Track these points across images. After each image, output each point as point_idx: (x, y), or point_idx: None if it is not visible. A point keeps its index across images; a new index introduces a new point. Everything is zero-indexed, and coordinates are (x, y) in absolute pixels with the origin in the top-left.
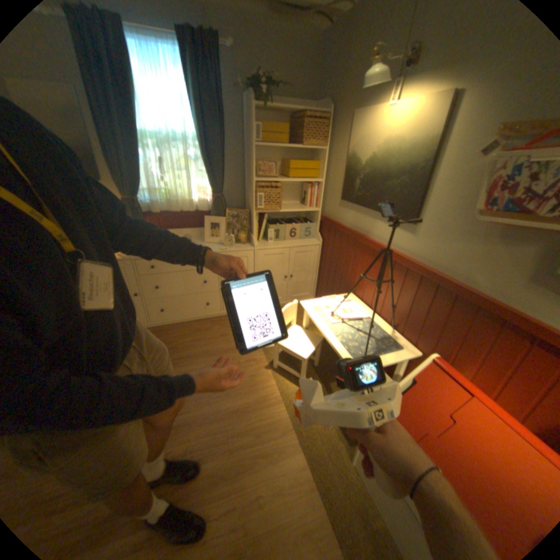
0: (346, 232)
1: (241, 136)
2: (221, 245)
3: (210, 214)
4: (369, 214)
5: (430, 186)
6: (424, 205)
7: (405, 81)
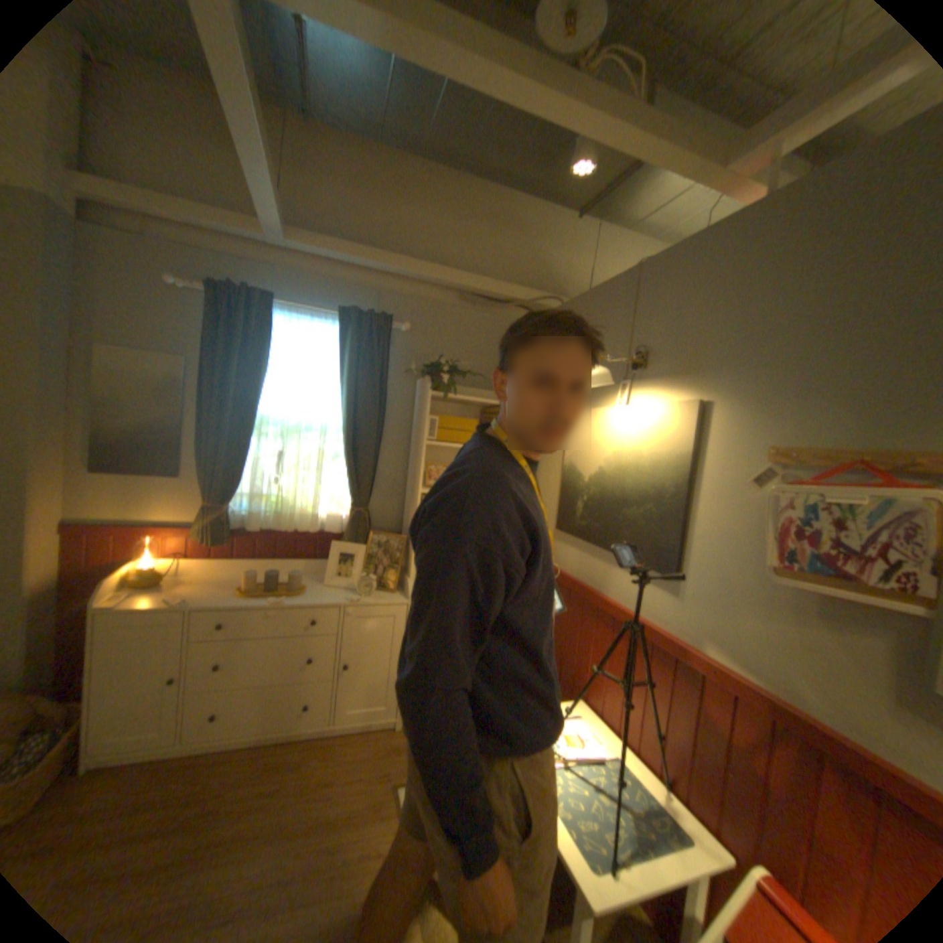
0: (567, 583)
1: (408, 430)
2: (353, 592)
3: (343, 539)
4: (602, 556)
5: (690, 522)
6: (687, 550)
7: (633, 385)
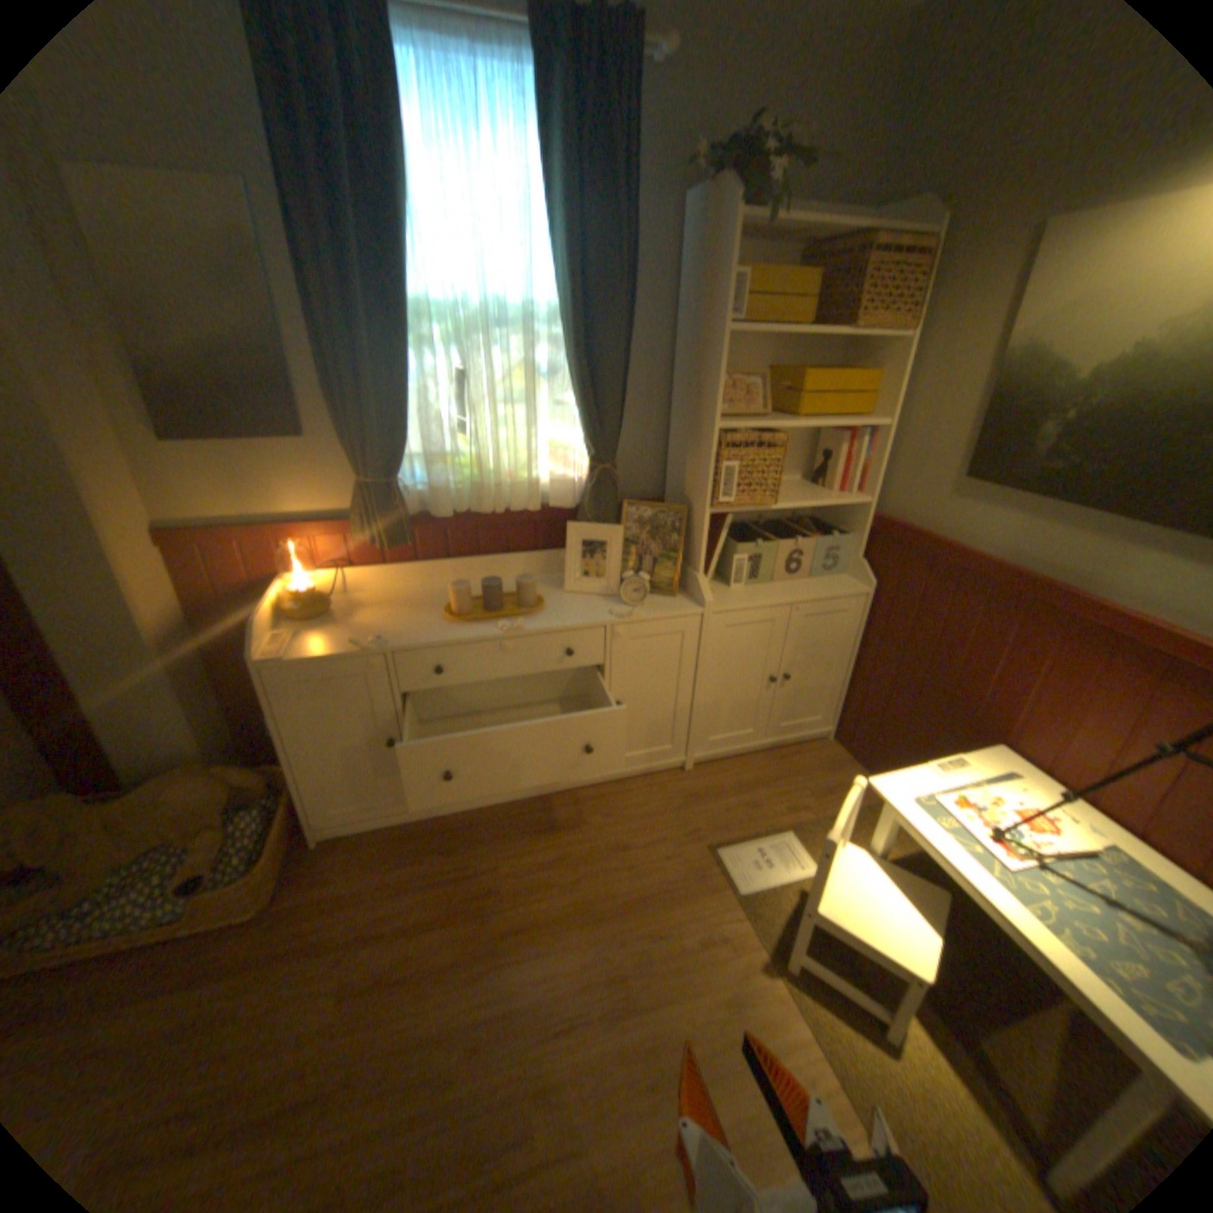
0: (991, 571)
1: (670, 308)
2: (613, 599)
3: (580, 516)
4: (1102, 525)
5: None
6: None
7: None
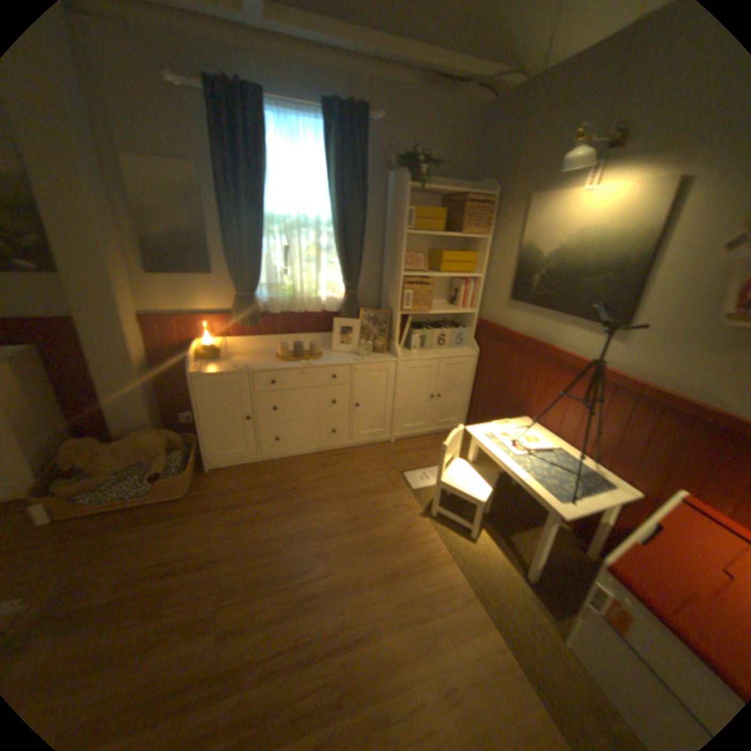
0: (519, 339)
1: (381, 222)
2: (354, 355)
3: (339, 316)
4: (554, 317)
5: (647, 285)
6: (639, 307)
7: (606, 164)
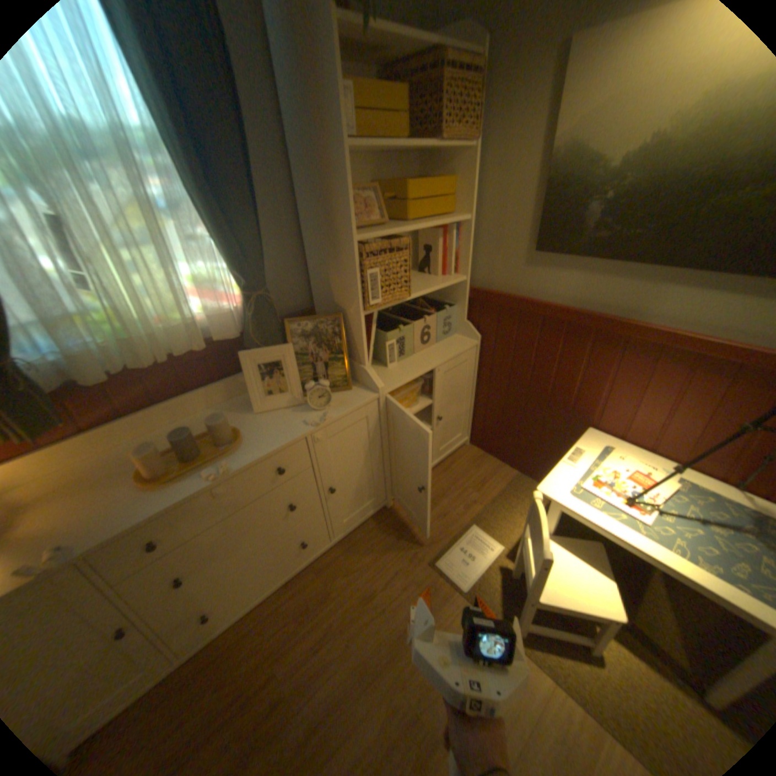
0: (566, 316)
1: (276, 130)
2: (302, 407)
3: (247, 341)
4: (639, 272)
5: None
6: None
7: None
